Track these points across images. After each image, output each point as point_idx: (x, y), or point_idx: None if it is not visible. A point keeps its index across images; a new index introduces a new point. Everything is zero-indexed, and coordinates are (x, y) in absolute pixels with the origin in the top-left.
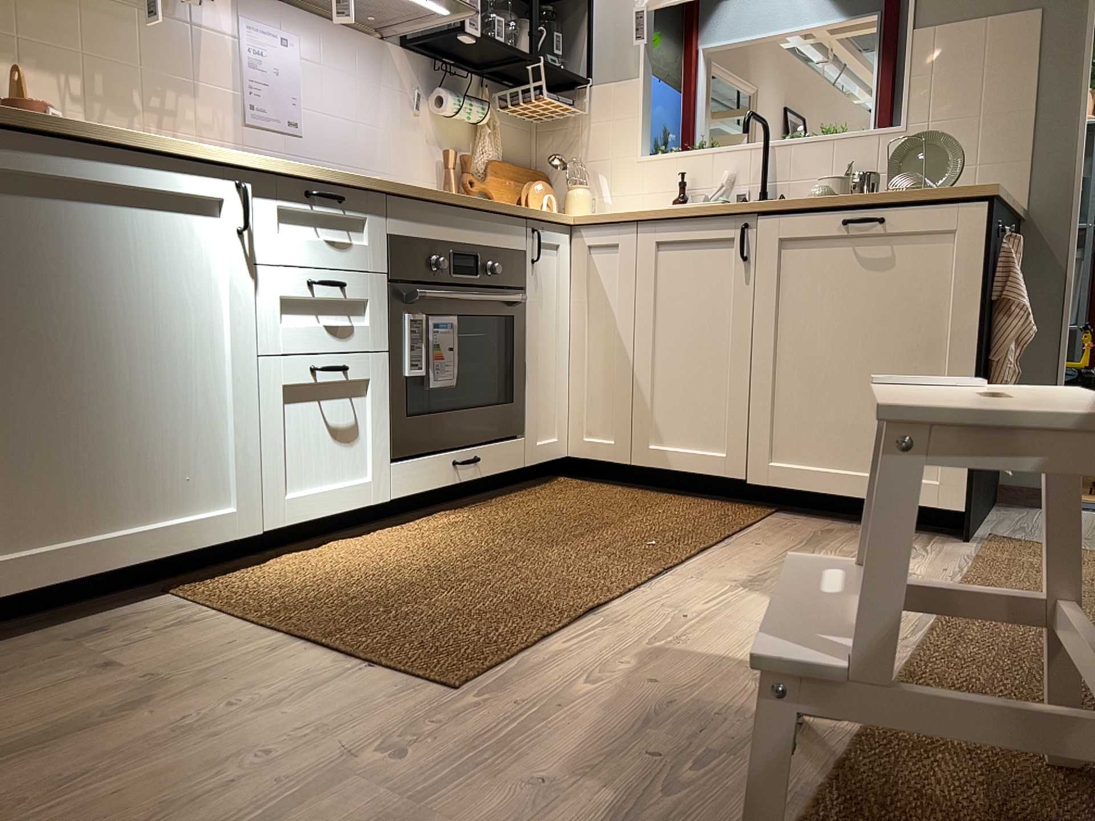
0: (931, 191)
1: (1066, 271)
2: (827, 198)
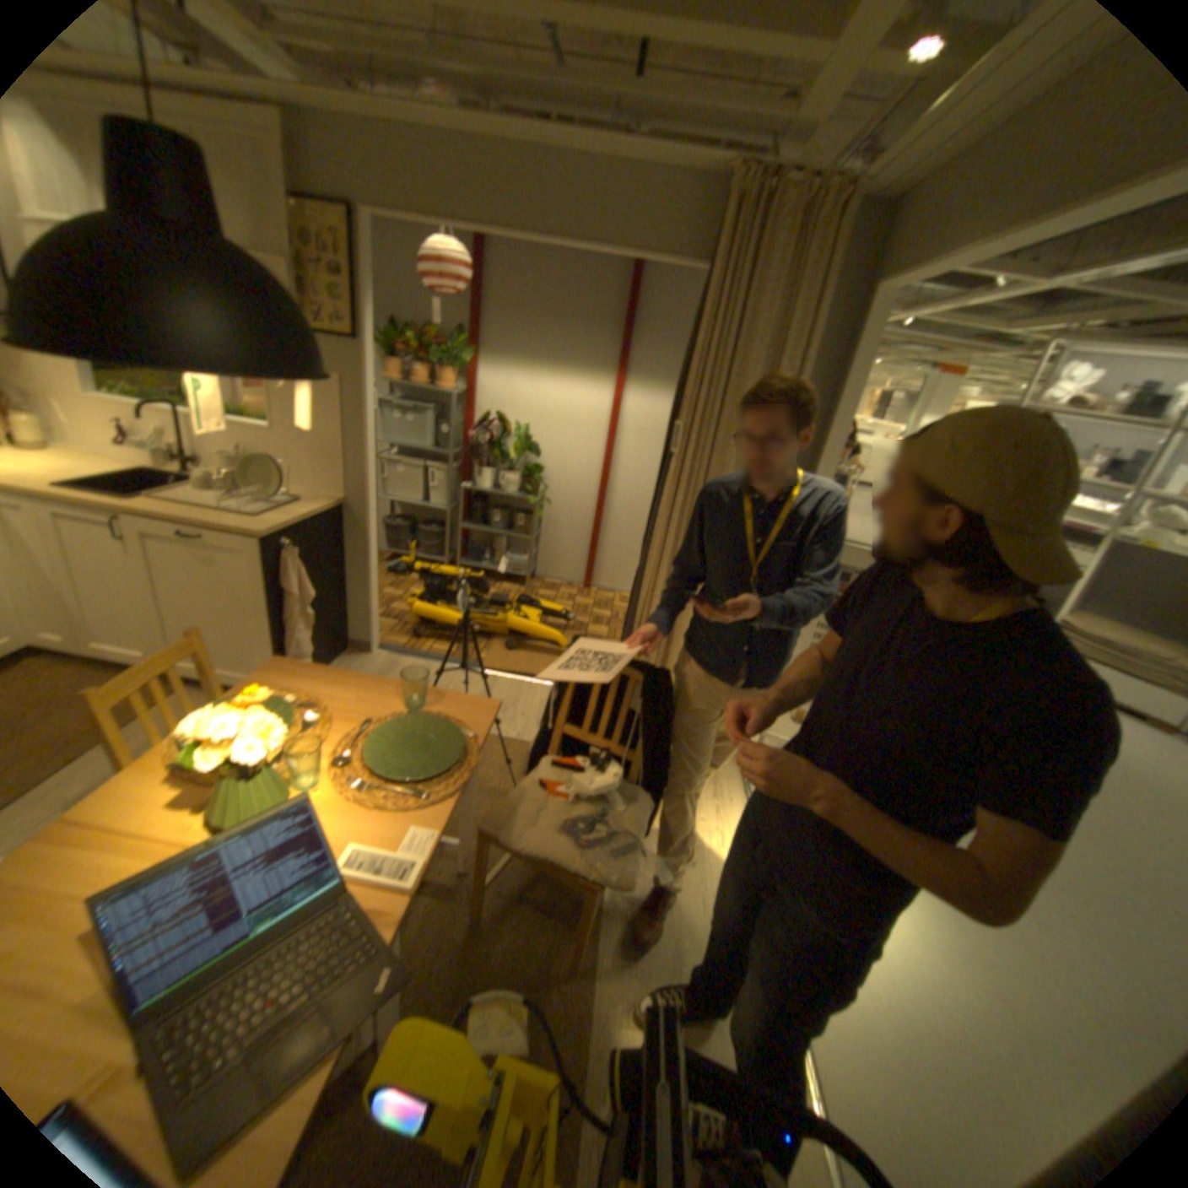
0: (230, 522)
1: (370, 533)
2: (168, 510)
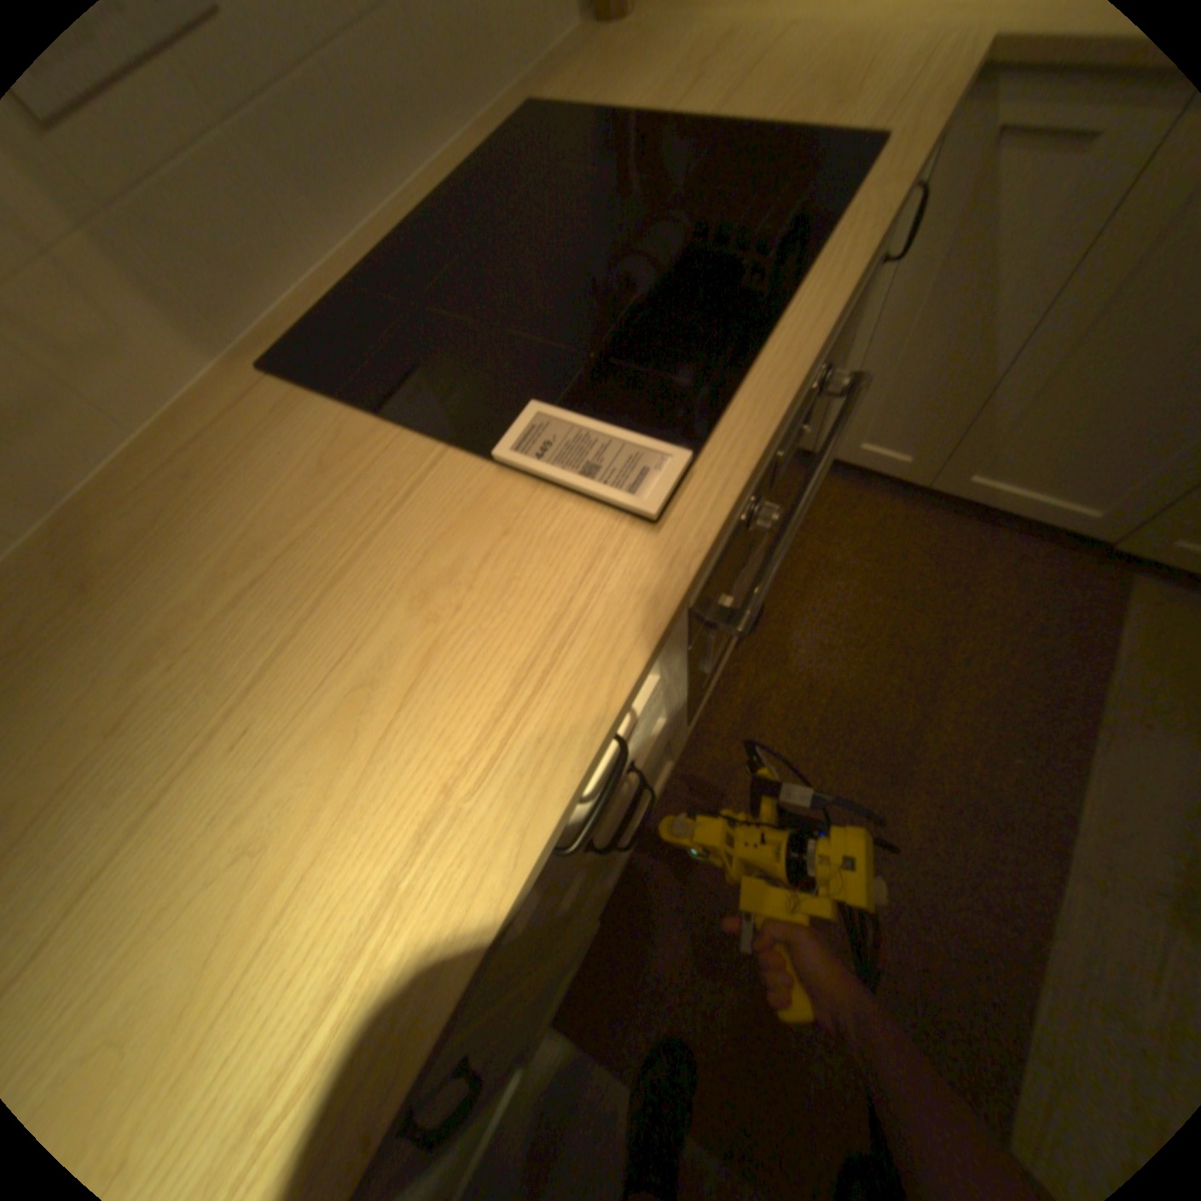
0: None
1: None
2: None
